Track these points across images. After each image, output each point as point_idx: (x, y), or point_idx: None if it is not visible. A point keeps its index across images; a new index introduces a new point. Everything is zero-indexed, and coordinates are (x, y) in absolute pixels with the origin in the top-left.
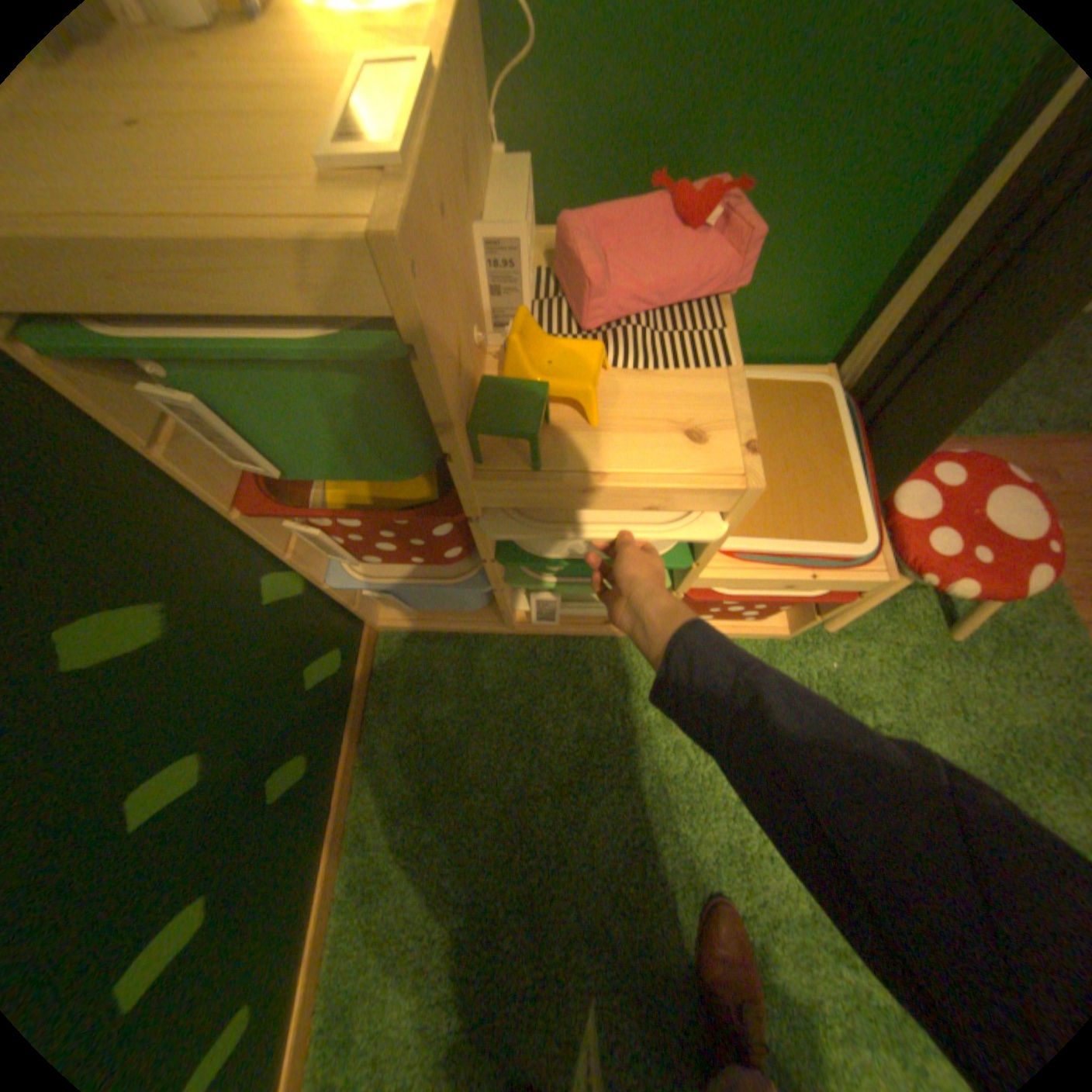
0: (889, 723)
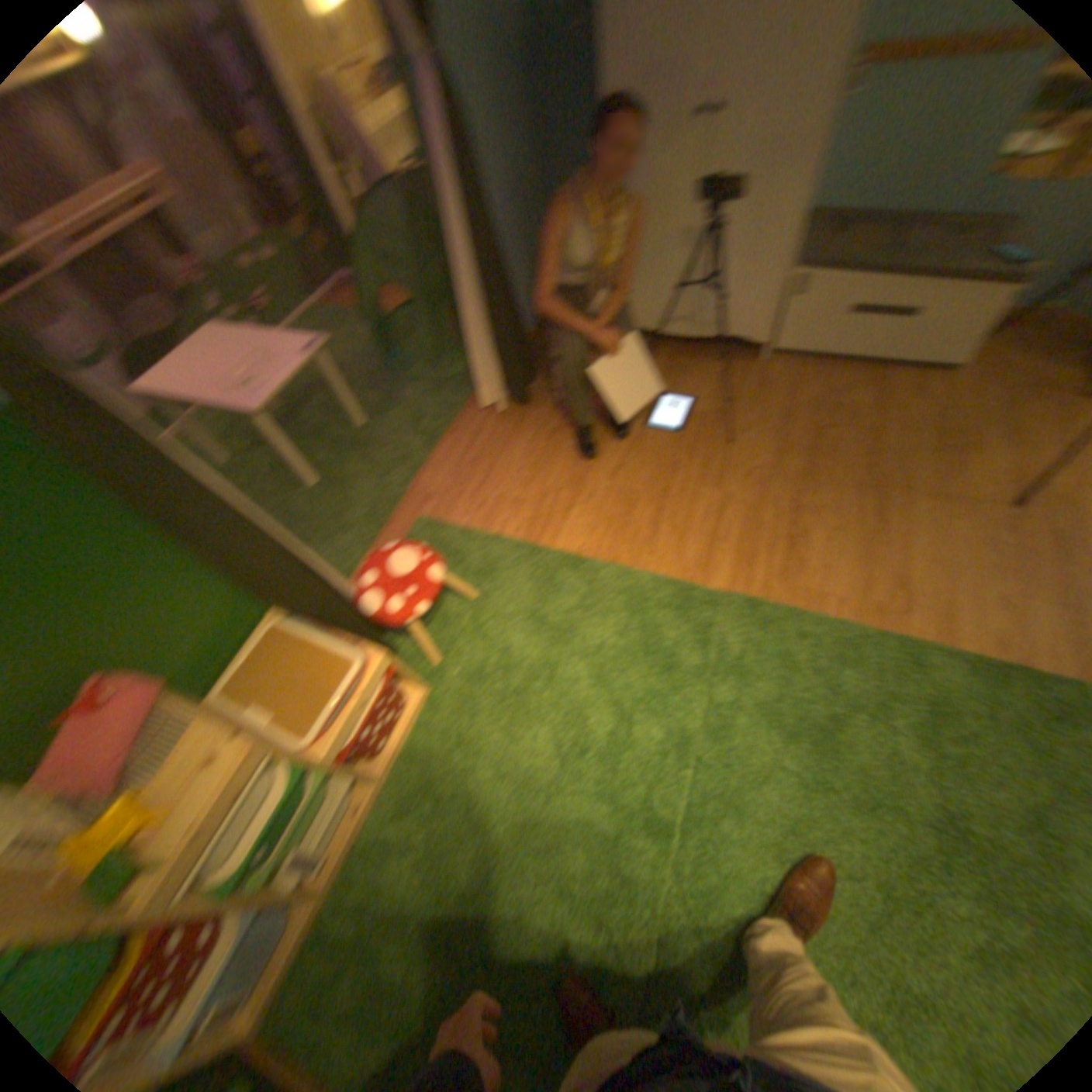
0: (496, 657)
